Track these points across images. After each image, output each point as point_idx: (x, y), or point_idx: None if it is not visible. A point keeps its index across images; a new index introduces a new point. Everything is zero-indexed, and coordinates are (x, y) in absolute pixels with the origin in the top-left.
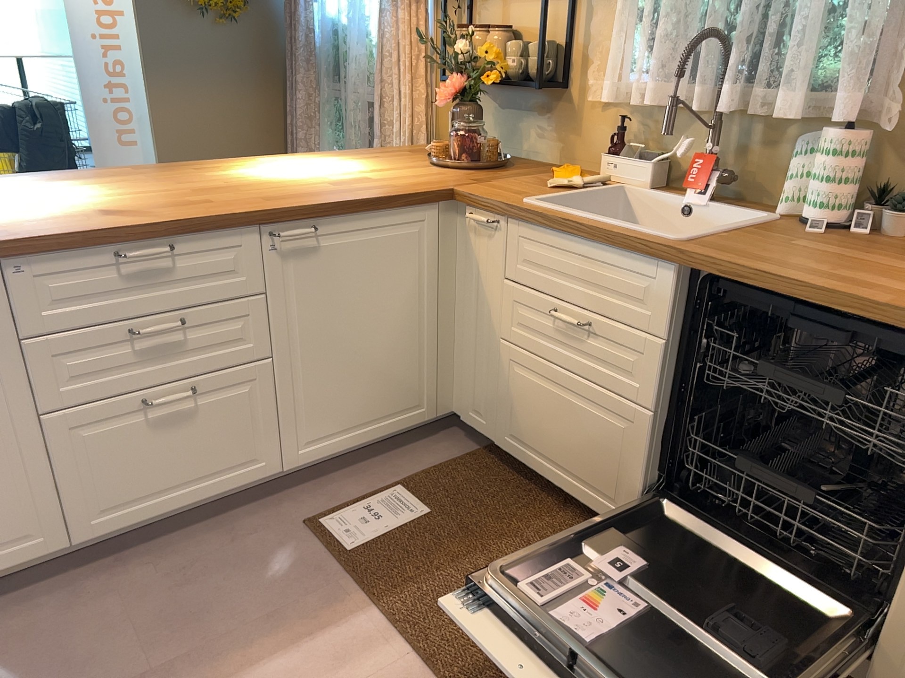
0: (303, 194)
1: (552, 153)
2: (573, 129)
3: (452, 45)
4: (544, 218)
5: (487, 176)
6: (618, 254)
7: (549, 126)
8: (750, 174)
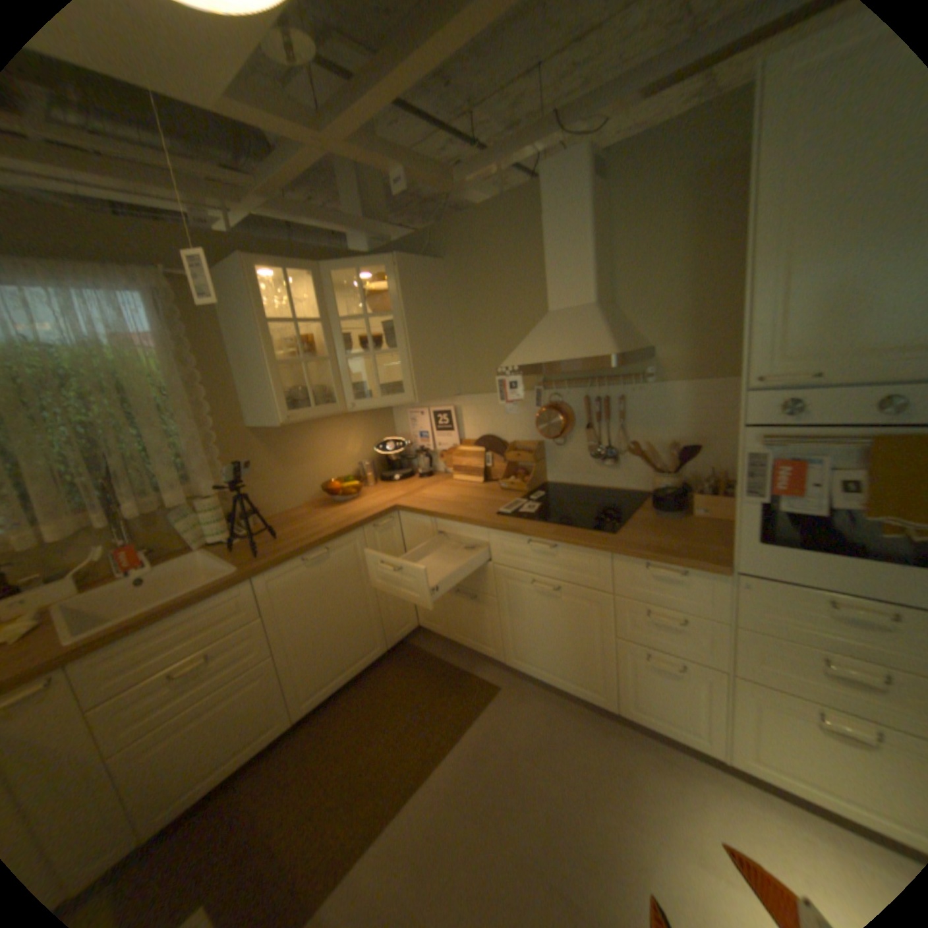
0: None
1: None
2: None
3: None
4: (125, 631)
5: None
6: (205, 604)
7: None
8: (146, 546)
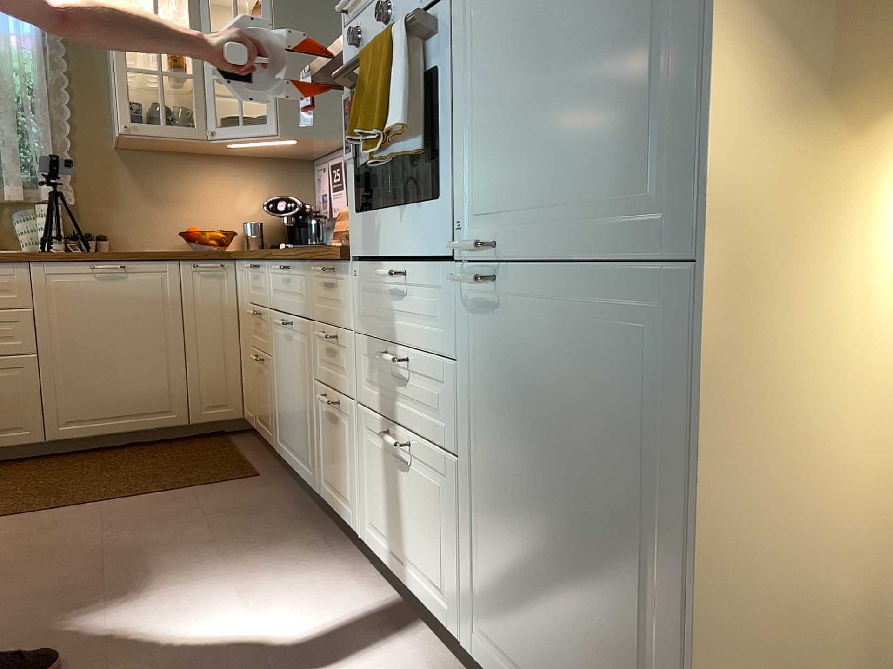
0: None
1: None
2: None
3: None
4: None
5: None
6: None
7: None
8: None
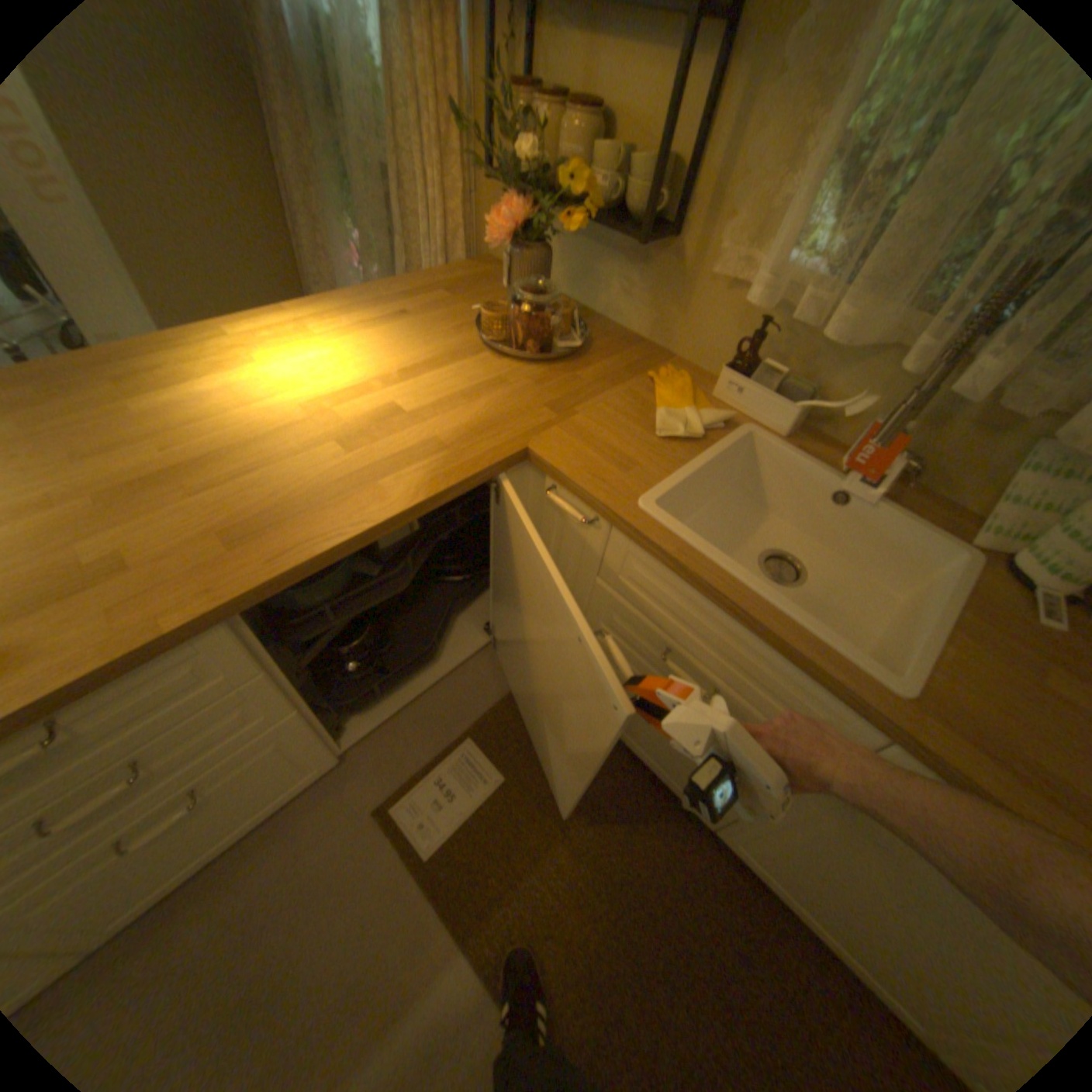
0: (293, 500)
1: (643, 320)
2: (679, 298)
3: (510, 129)
4: (679, 567)
5: (566, 392)
6: (795, 668)
7: (645, 281)
8: (944, 455)
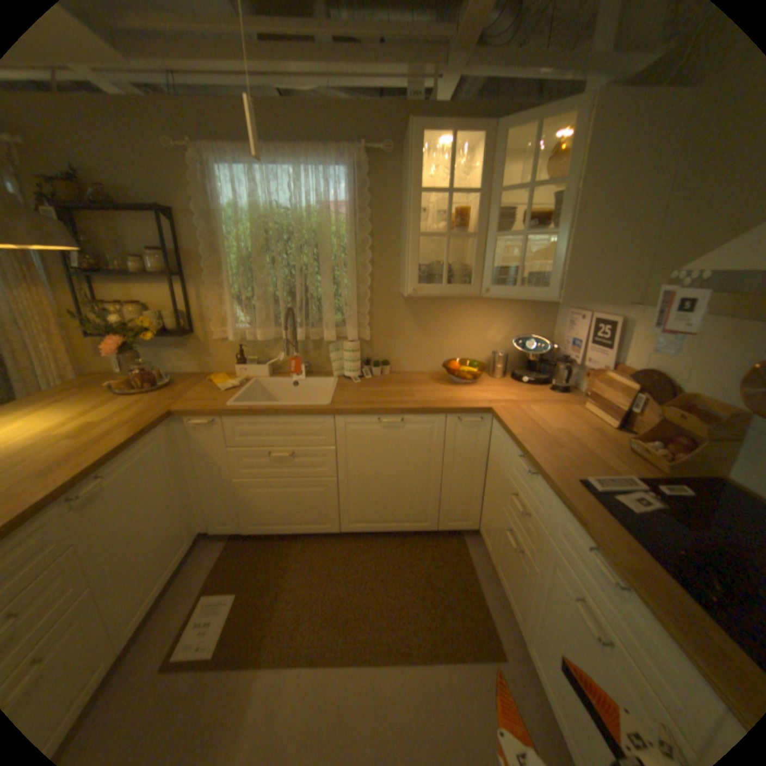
0: (64, 456)
1: (193, 367)
2: (205, 353)
3: (101, 316)
4: (251, 411)
5: (174, 393)
6: (301, 417)
7: (187, 353)
8: (313, 361)
